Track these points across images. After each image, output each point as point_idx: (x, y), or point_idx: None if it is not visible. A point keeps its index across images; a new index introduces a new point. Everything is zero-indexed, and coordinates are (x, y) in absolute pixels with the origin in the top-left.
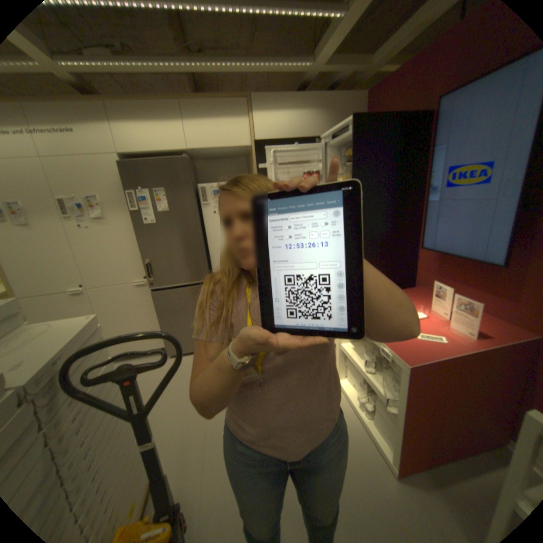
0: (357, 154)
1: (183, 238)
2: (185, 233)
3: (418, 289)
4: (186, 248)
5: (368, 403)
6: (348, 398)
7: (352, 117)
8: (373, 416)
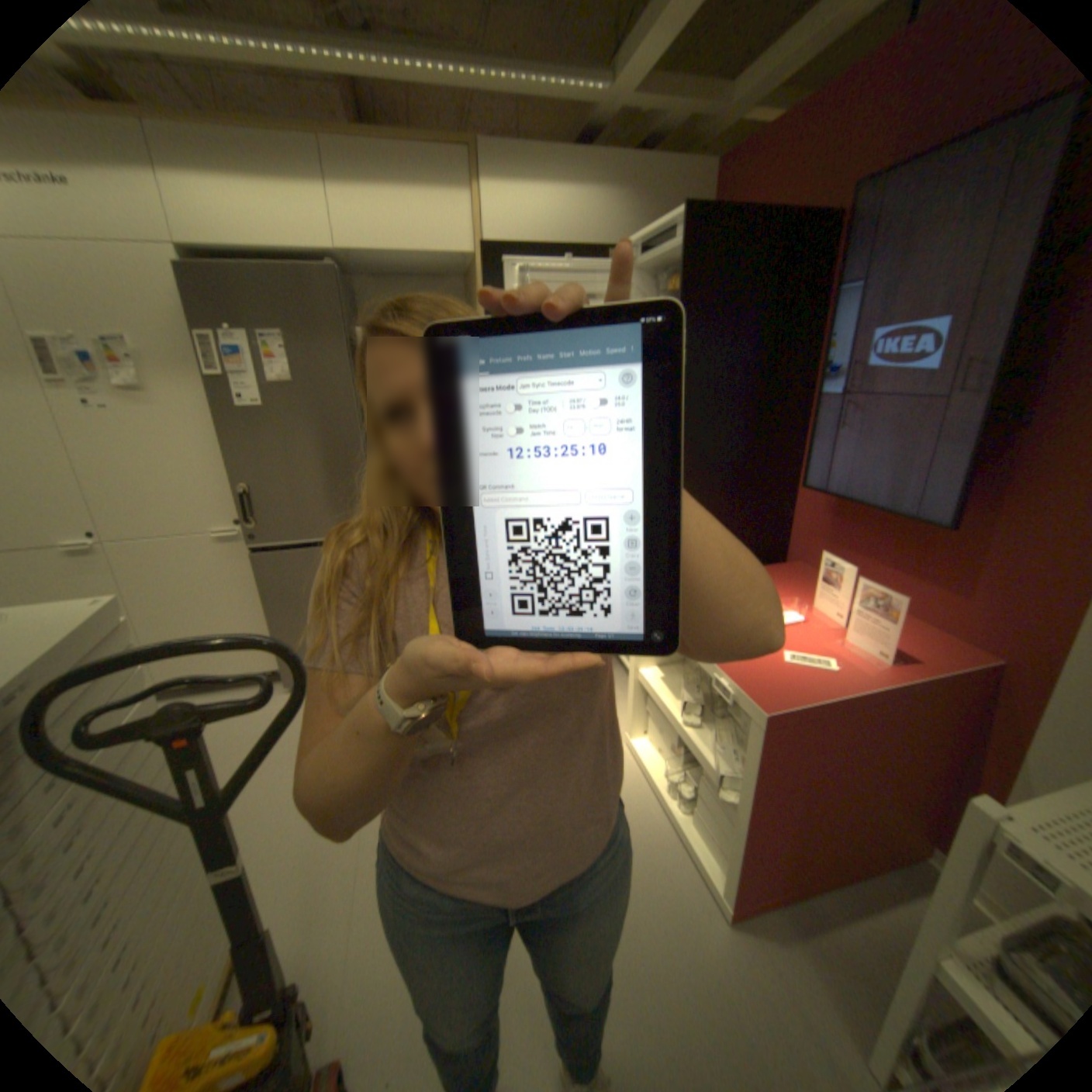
0: (689, 288)
1: (323, 442)
2: (326, 431)
3: (792, 566)
4: (328, 465)
5: (684, 783)
6: (647, 773)
7: (683, 210)
8: (692, 808)
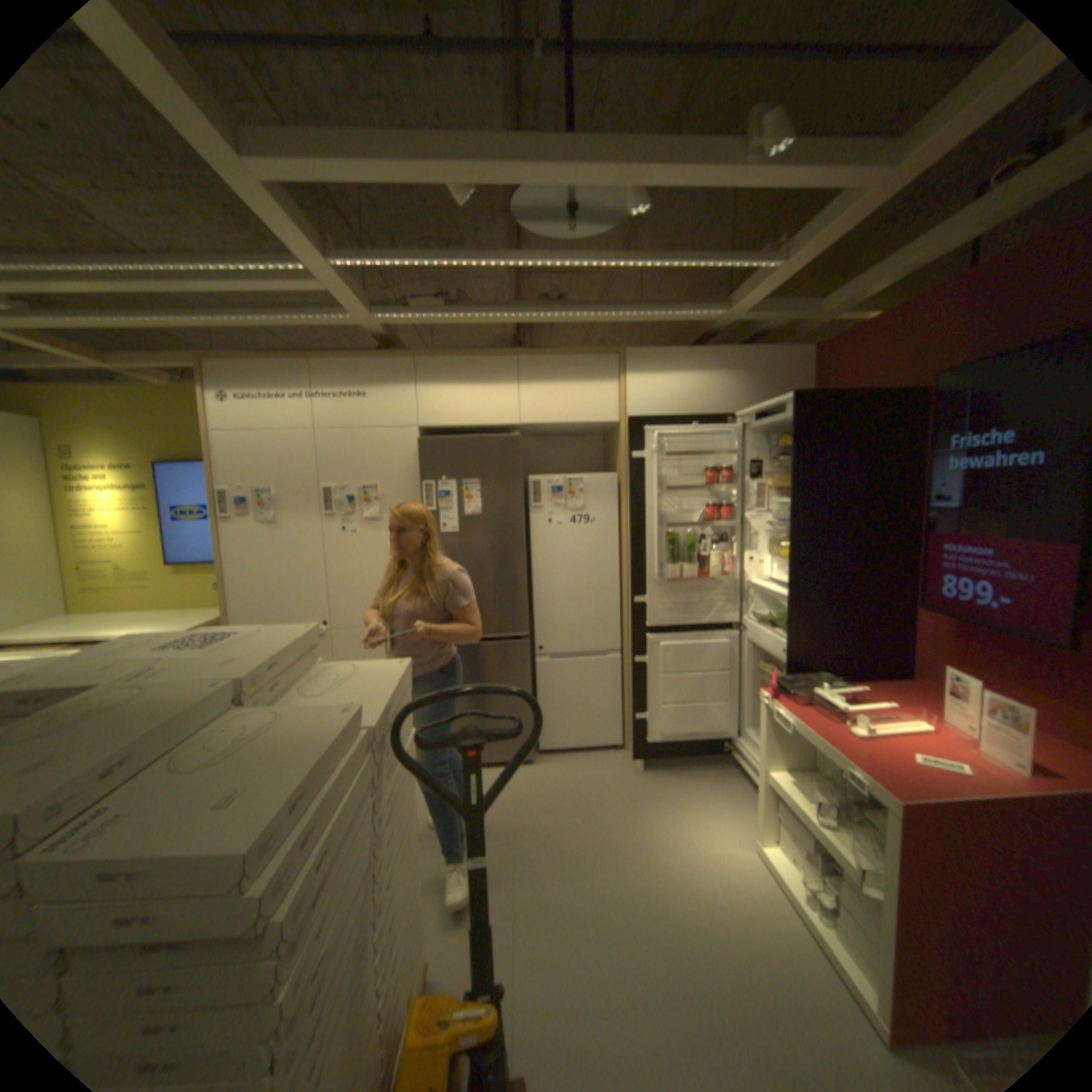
0: (800, 448)
1: (497, 559)
2: (500, 551)
3: (920, 684)
4: (498, 576)
5: (825, 892)
6: (784, 883)
7: (792, 395)
8: (836, 915)
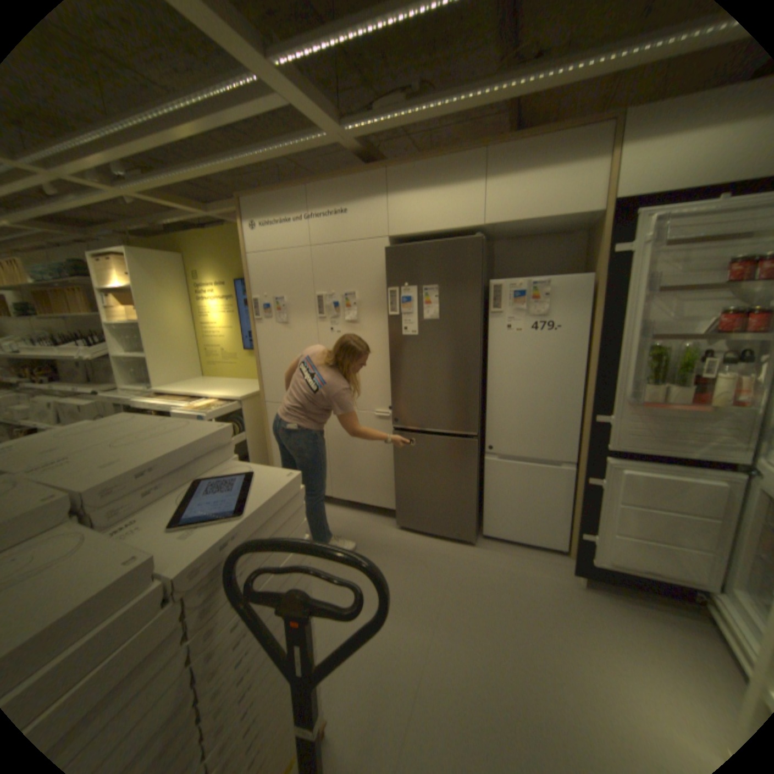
0: None
1: (451, 362)
2: (455, 354)
3: None
4: (451, 378)
5: None
6: None
7: None
8: None
